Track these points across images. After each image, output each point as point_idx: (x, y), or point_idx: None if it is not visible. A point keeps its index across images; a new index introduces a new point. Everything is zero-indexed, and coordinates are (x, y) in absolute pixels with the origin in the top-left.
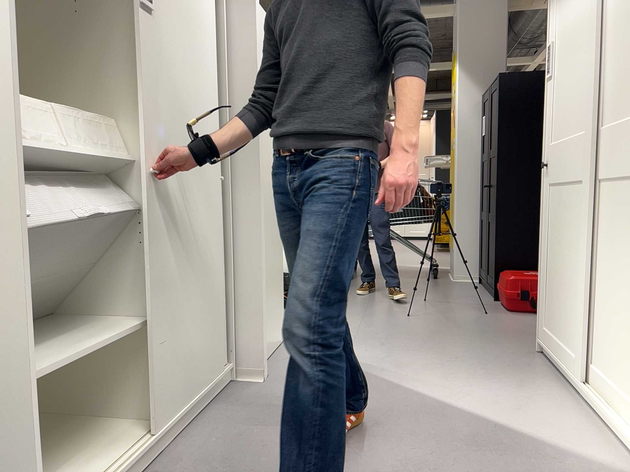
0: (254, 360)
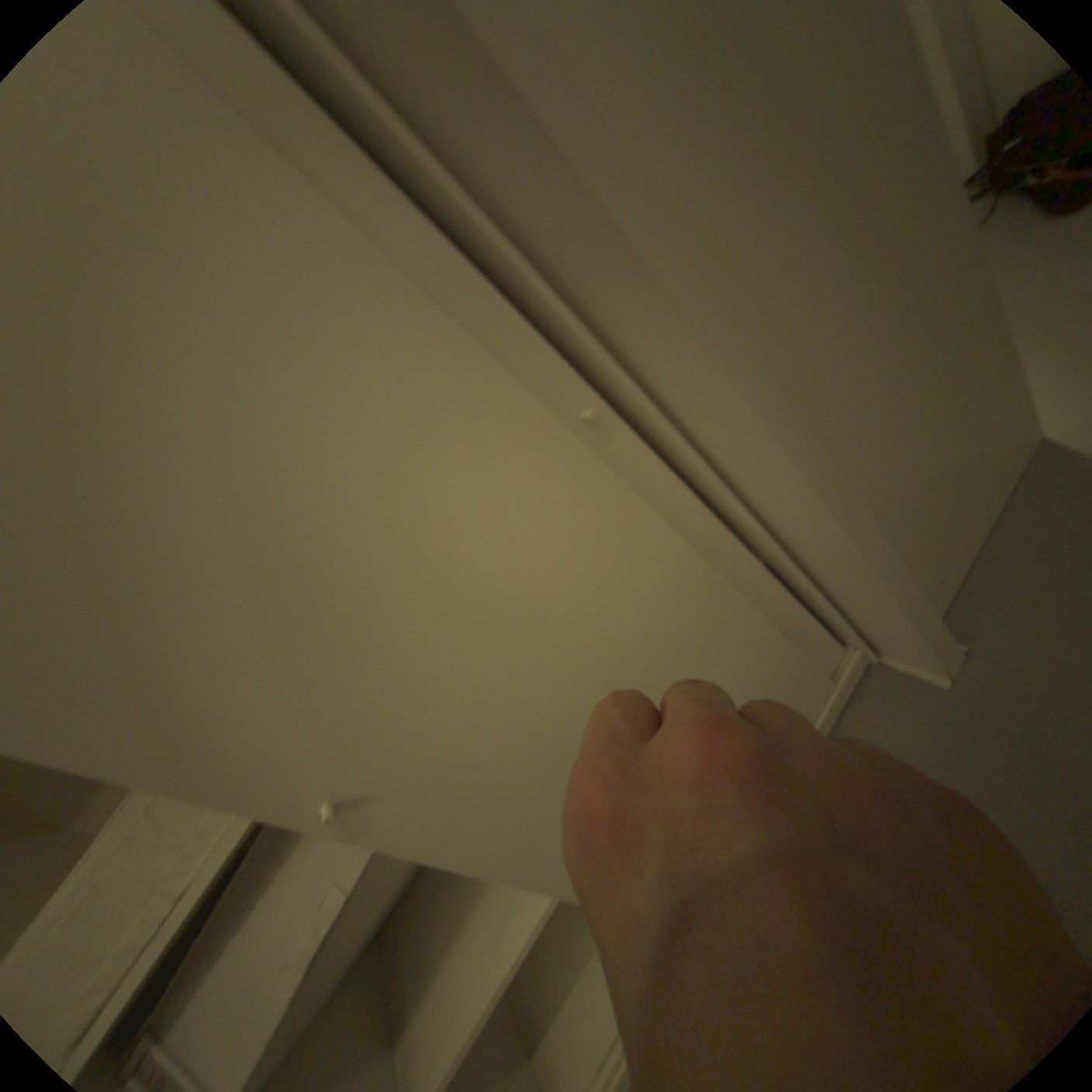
0: (909, 655)
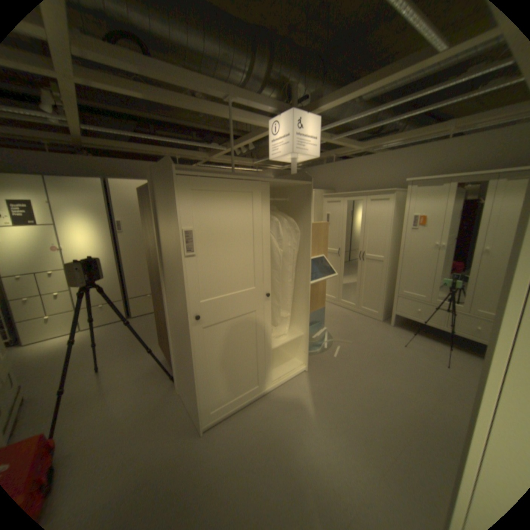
0: None
